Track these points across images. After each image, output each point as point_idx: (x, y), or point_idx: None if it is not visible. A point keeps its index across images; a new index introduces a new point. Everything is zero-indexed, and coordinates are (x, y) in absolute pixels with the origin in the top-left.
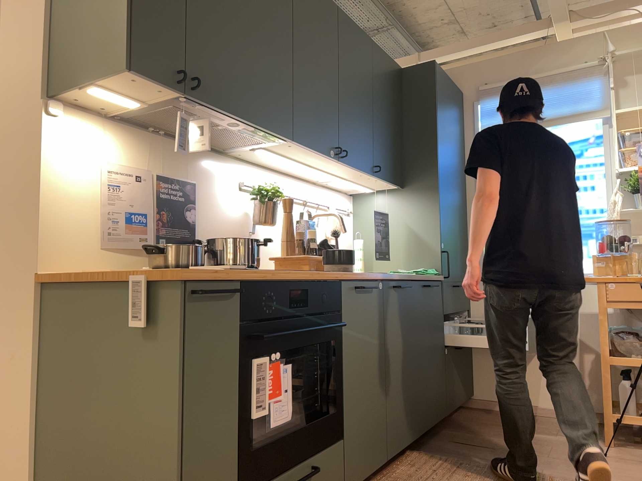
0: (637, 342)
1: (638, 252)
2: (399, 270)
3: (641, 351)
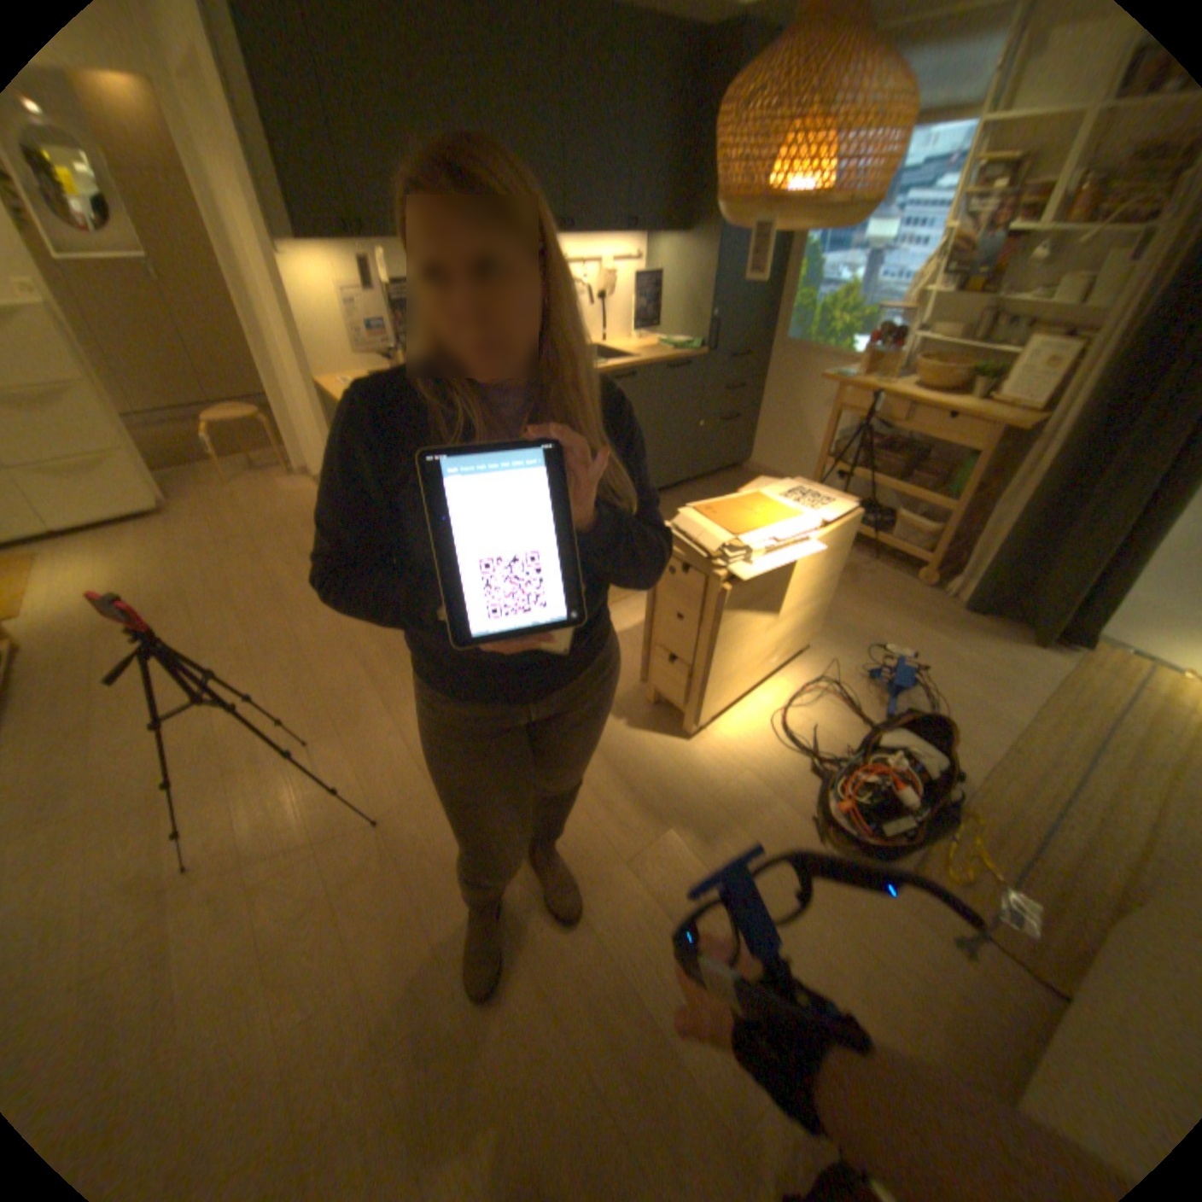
0: (851, 451)
1: (937, 342)
2: (673, 334)
3: (854, 459)
